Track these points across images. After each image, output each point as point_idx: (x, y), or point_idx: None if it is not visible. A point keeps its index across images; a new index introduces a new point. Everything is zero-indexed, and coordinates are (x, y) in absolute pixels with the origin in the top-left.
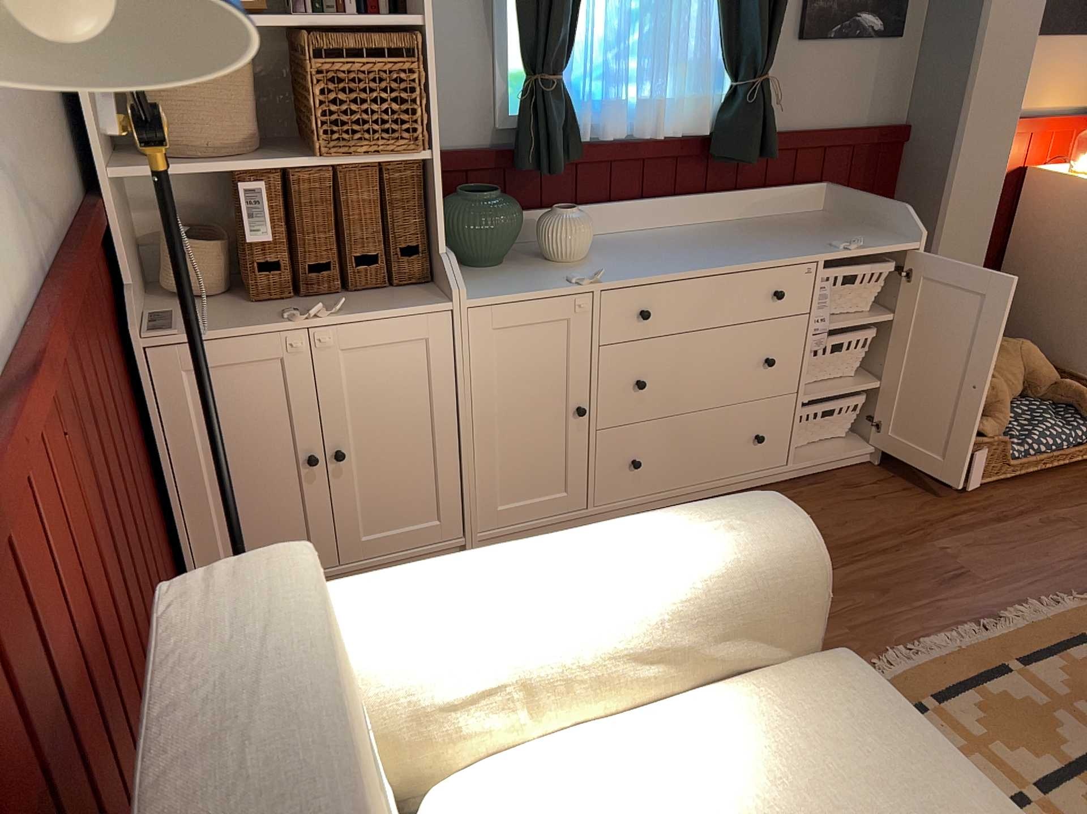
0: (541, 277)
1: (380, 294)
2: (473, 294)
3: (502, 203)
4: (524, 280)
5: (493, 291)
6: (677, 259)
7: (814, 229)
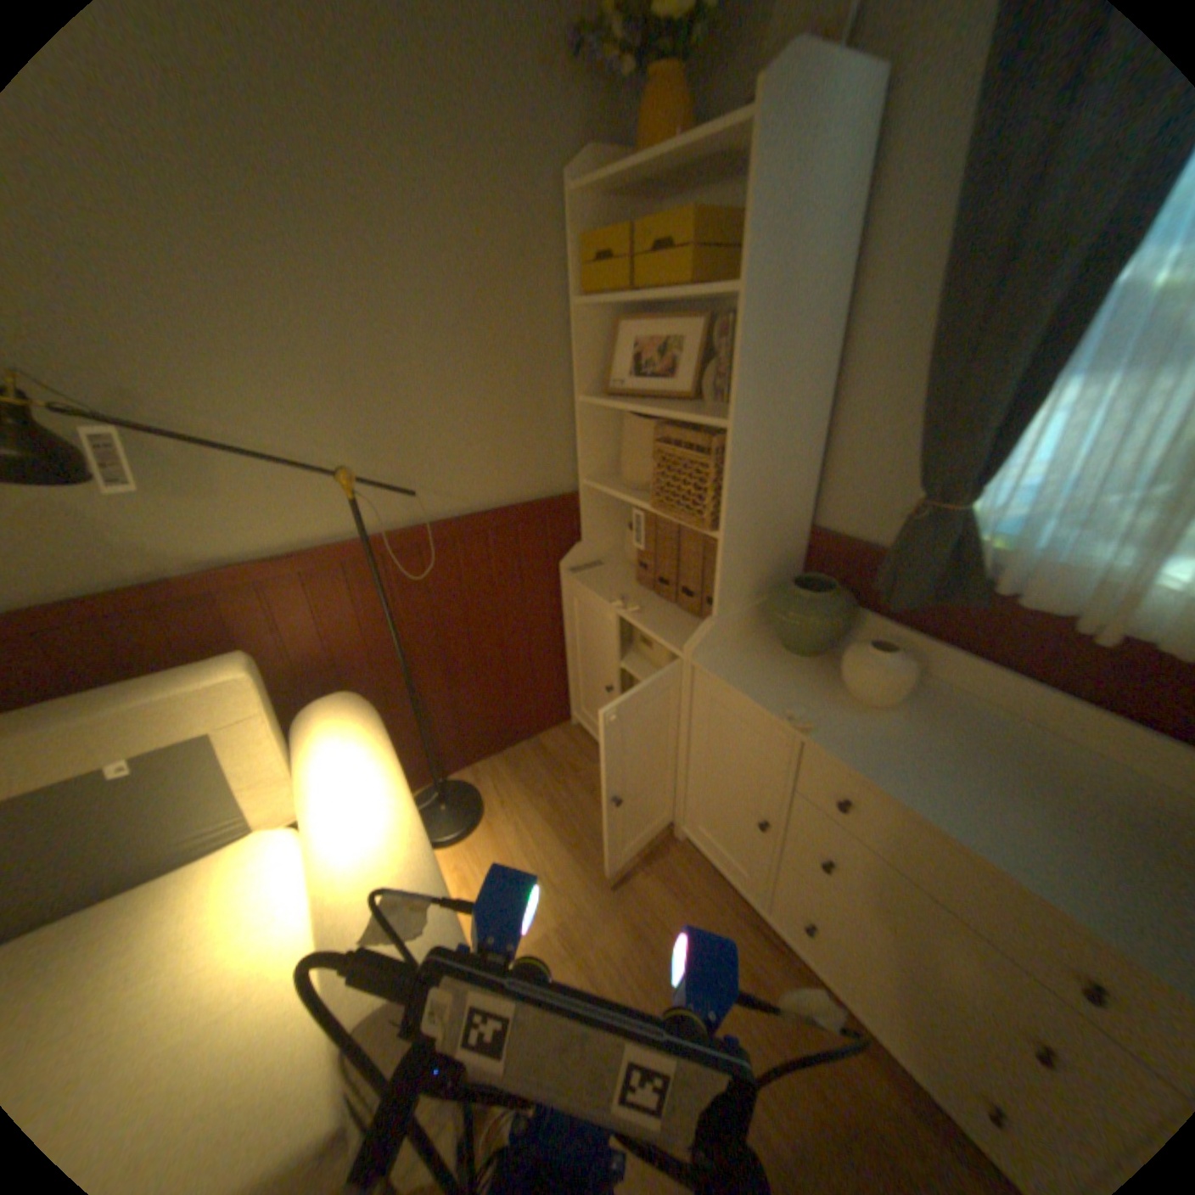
0: (788, 689)
1: (685, 619)
2: (713, 660)
3: (809, 605)
4: (772, 679)
5: (728, 668)
6: (971, 793)
7: None
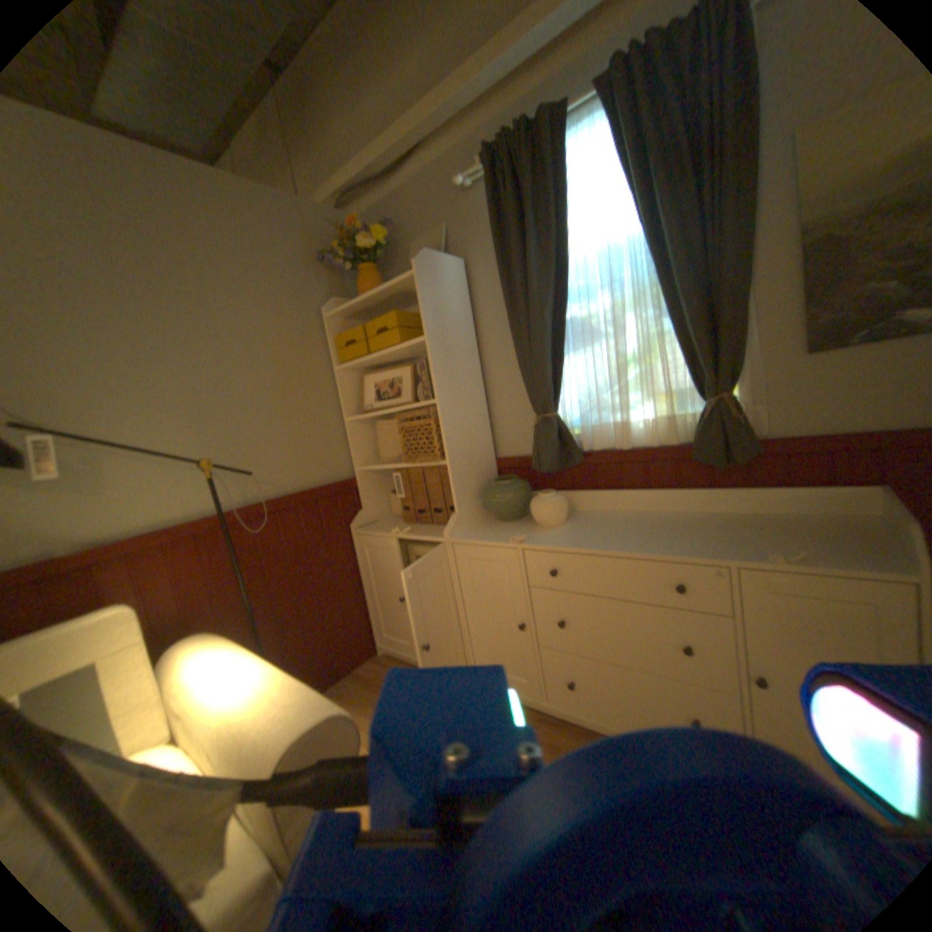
0: (507, 533)
1: (440, 527)
2: (462, 535)
3: (504, 487)
4: (498, 532)
5: (472, 536)
6: (605, 537)
7: (802, 533)
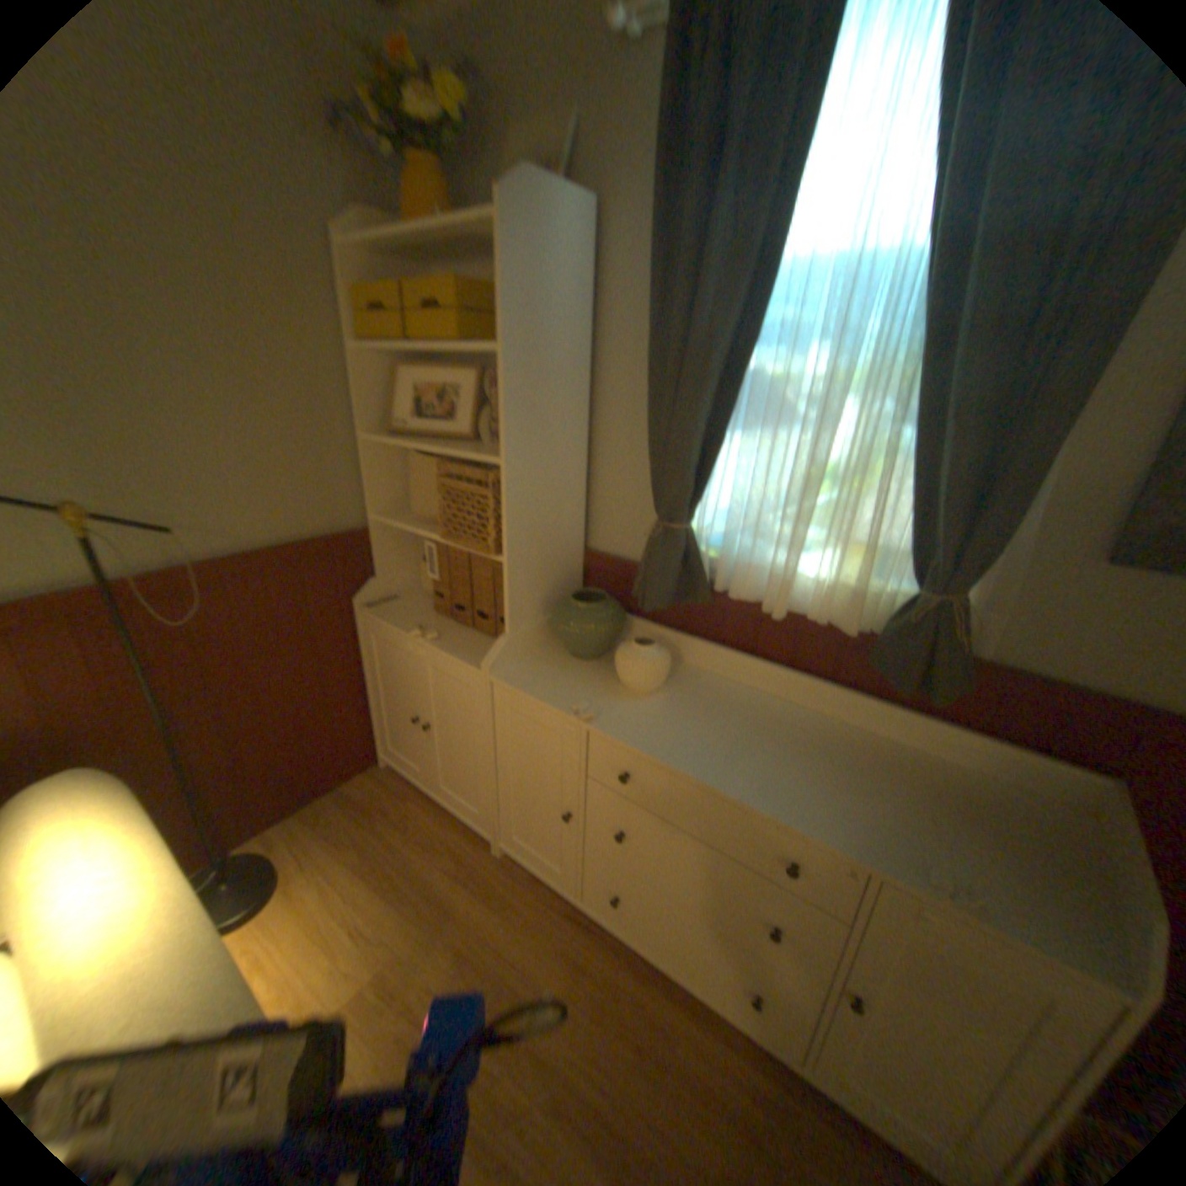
0: (574, 688)
1: (482, 640)
2: (509, 672)
3: (584, 614)
4: (560, 682)
5: (522, 678)
6: (709, 745)
7: (984, 827)
